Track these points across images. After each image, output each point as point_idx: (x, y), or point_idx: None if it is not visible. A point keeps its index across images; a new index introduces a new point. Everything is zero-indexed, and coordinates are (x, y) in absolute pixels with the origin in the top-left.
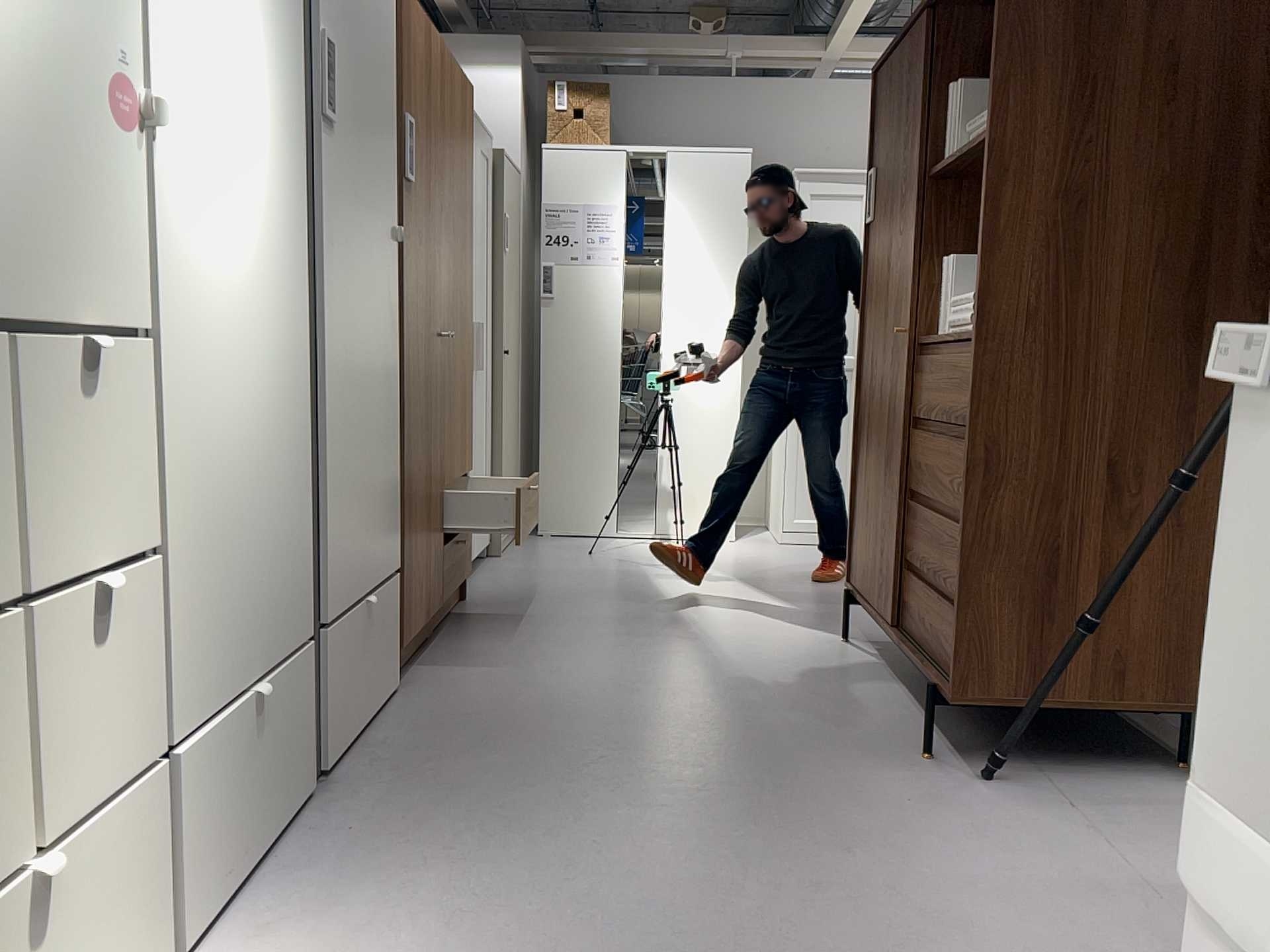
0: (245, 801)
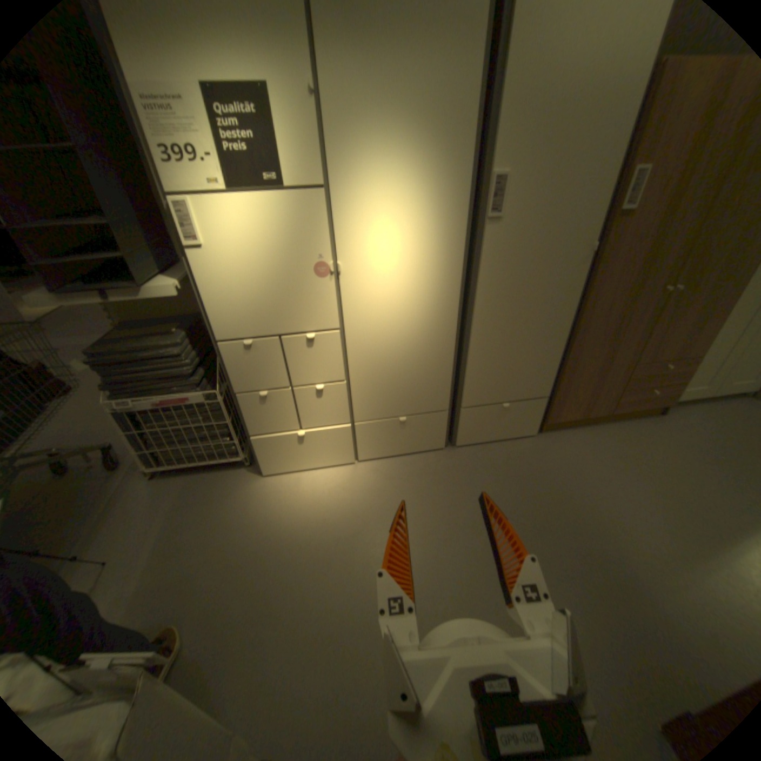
0: (396, 441)
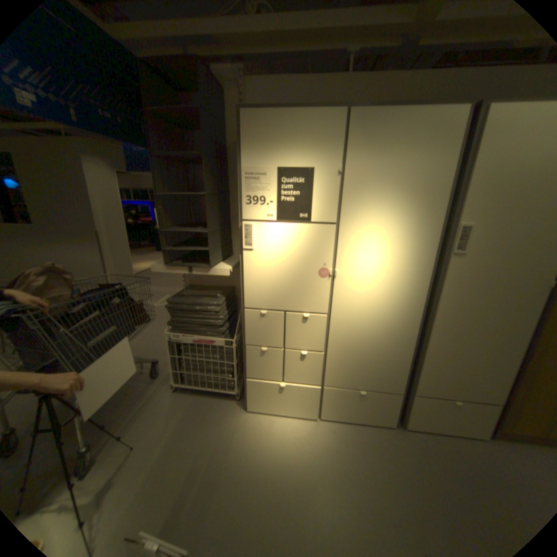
0: (355, 410)
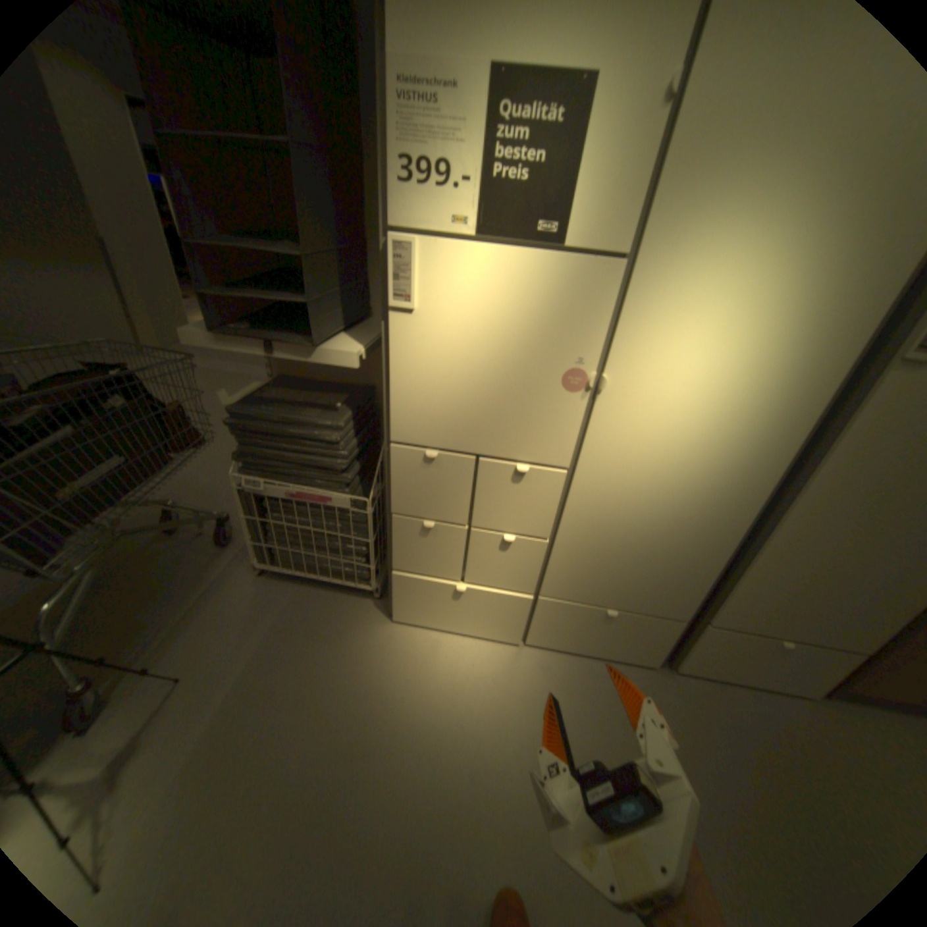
0: (590, 637)
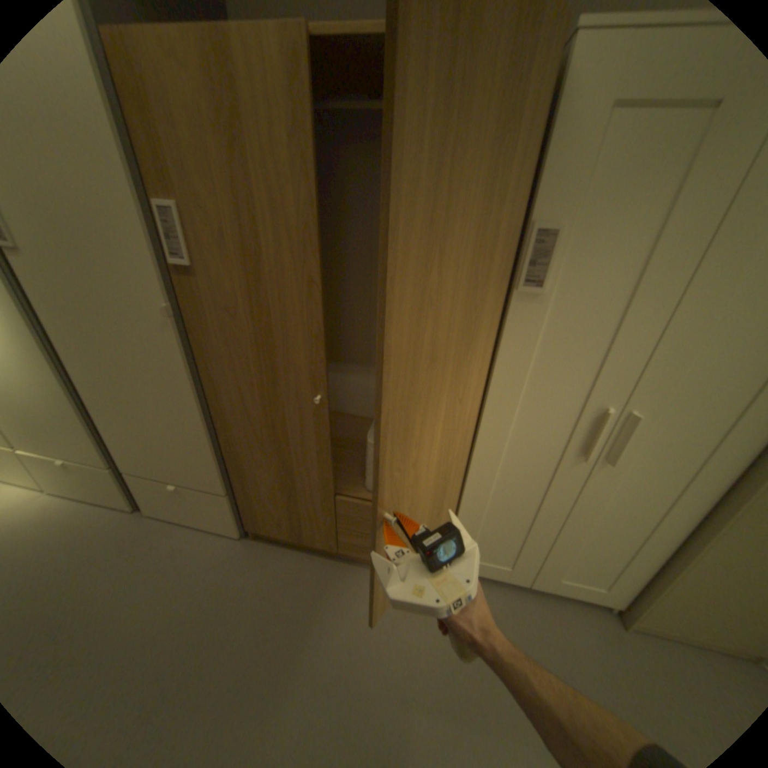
0: (71, 484)
